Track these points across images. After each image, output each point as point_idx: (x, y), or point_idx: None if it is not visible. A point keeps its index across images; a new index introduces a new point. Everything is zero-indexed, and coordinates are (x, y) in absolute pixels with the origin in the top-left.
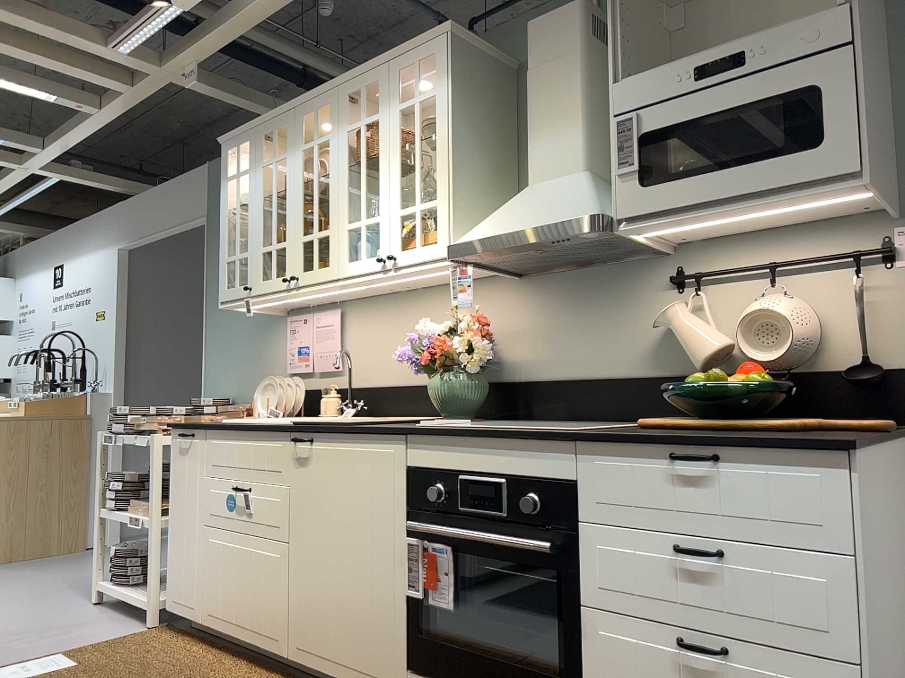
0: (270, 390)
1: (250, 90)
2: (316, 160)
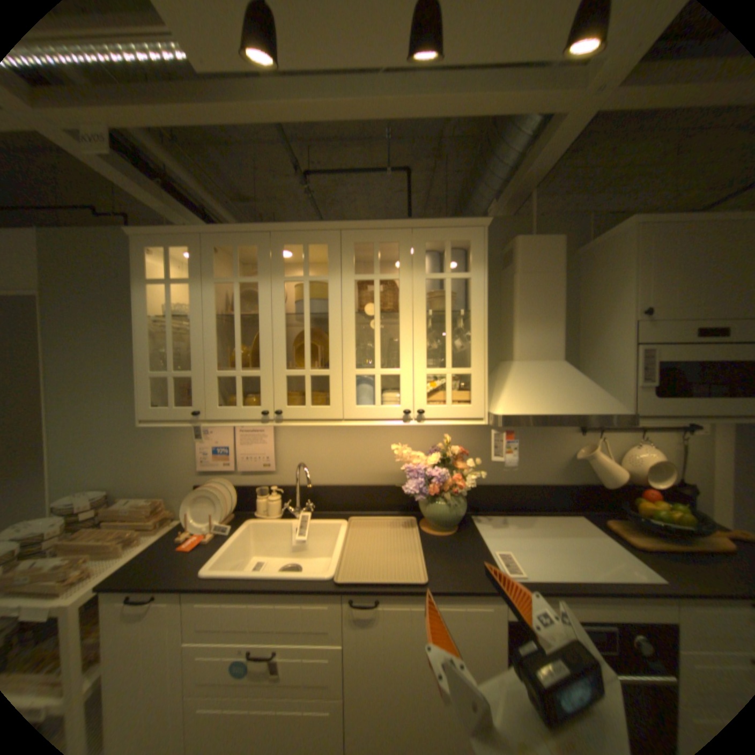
0: (202, 501)
1: (138, 172)
2: (306, 296)
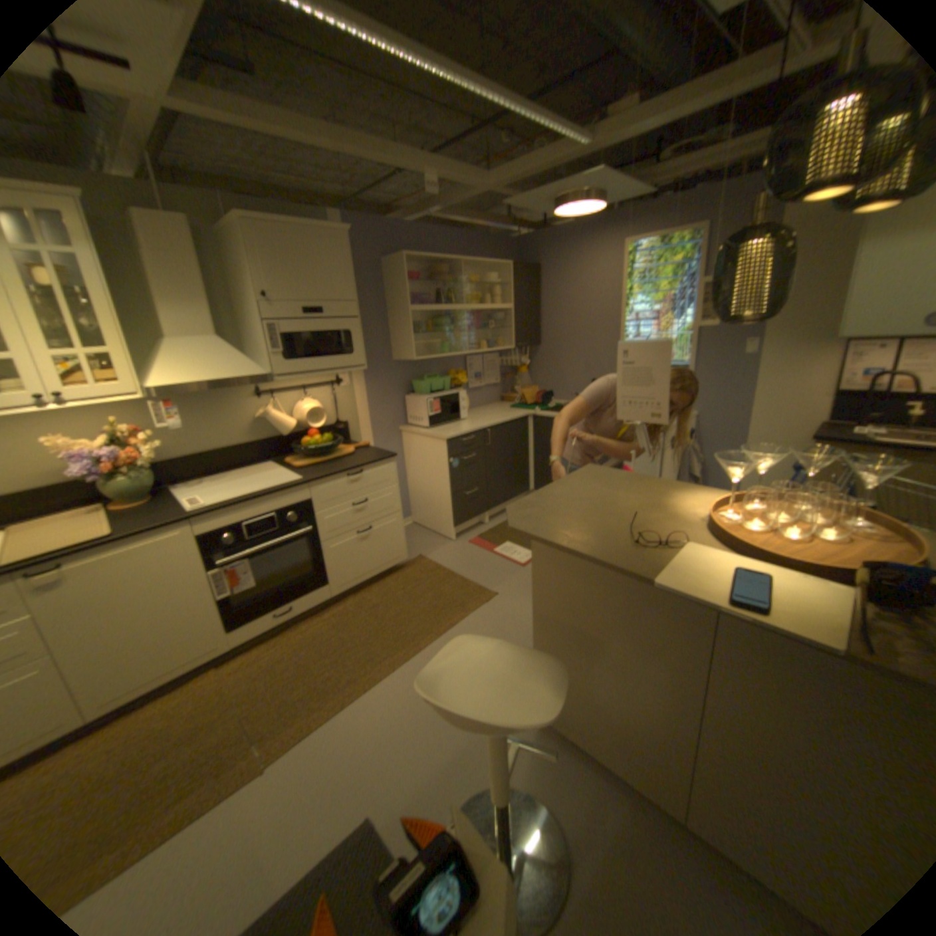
0: None
1: None
2: None
